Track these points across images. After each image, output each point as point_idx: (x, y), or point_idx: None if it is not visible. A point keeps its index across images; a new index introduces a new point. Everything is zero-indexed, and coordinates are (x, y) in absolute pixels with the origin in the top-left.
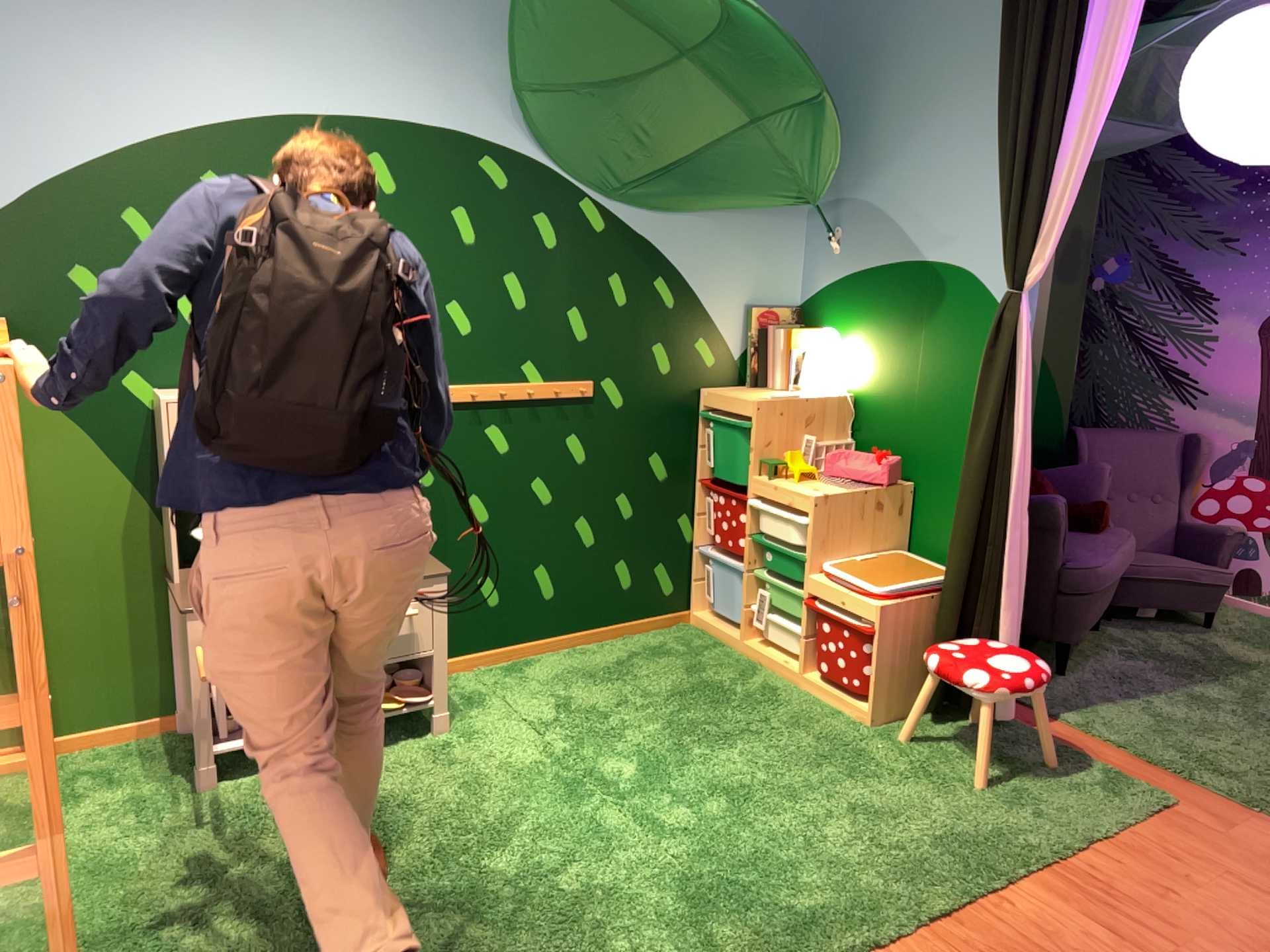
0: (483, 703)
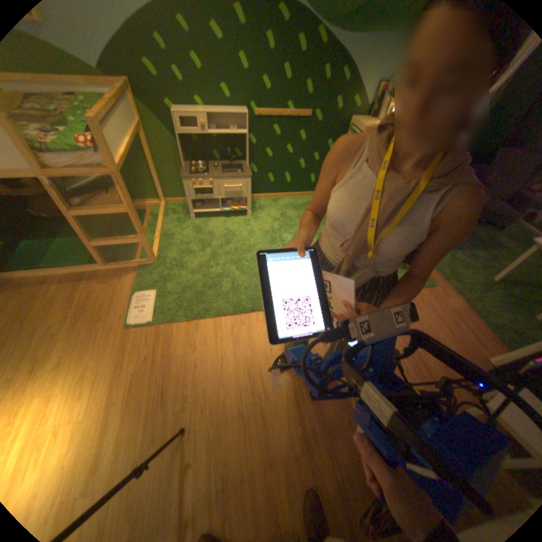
0: (261, 211)
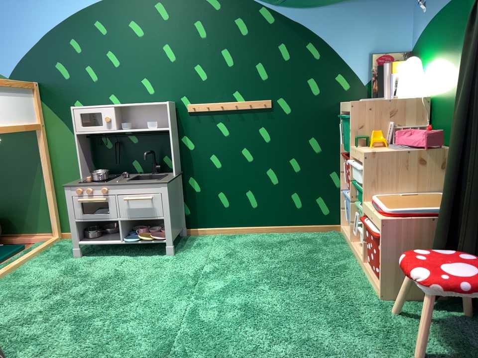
0: (199, 250)
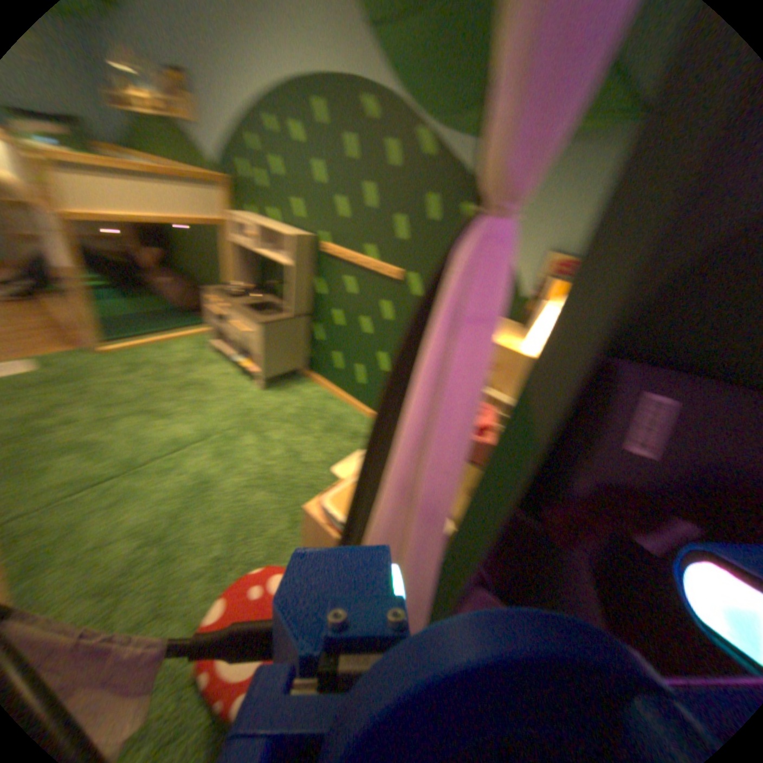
0: (285, 396)
